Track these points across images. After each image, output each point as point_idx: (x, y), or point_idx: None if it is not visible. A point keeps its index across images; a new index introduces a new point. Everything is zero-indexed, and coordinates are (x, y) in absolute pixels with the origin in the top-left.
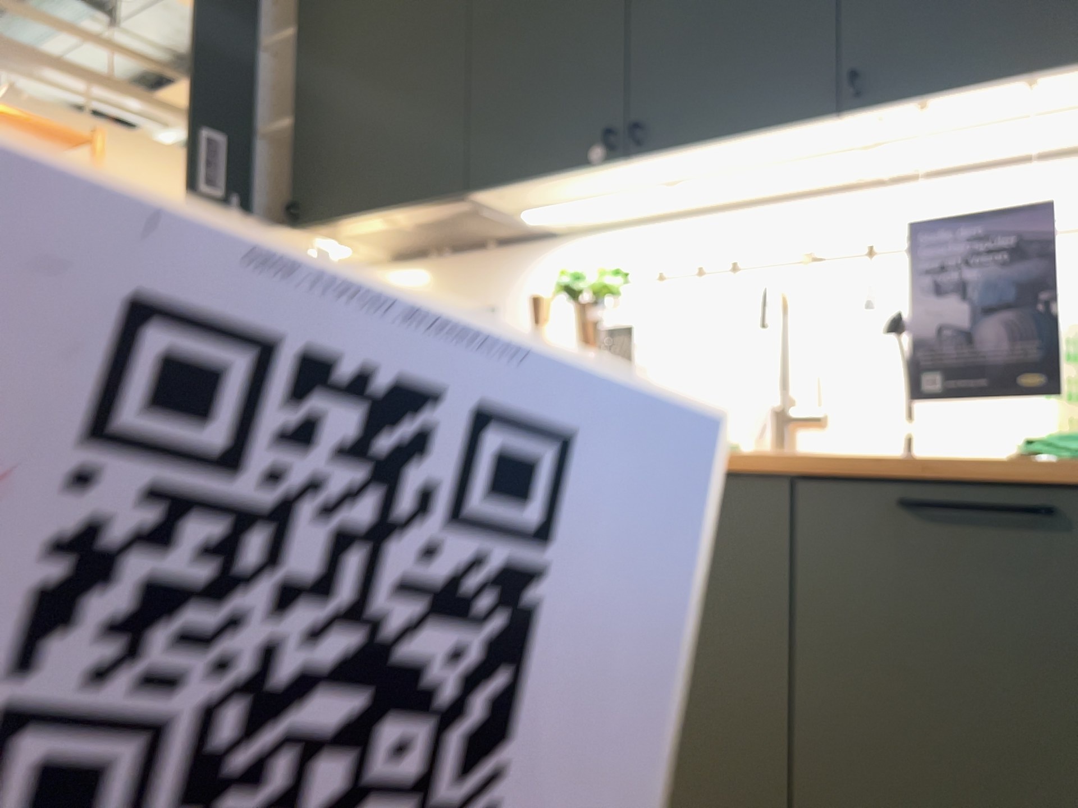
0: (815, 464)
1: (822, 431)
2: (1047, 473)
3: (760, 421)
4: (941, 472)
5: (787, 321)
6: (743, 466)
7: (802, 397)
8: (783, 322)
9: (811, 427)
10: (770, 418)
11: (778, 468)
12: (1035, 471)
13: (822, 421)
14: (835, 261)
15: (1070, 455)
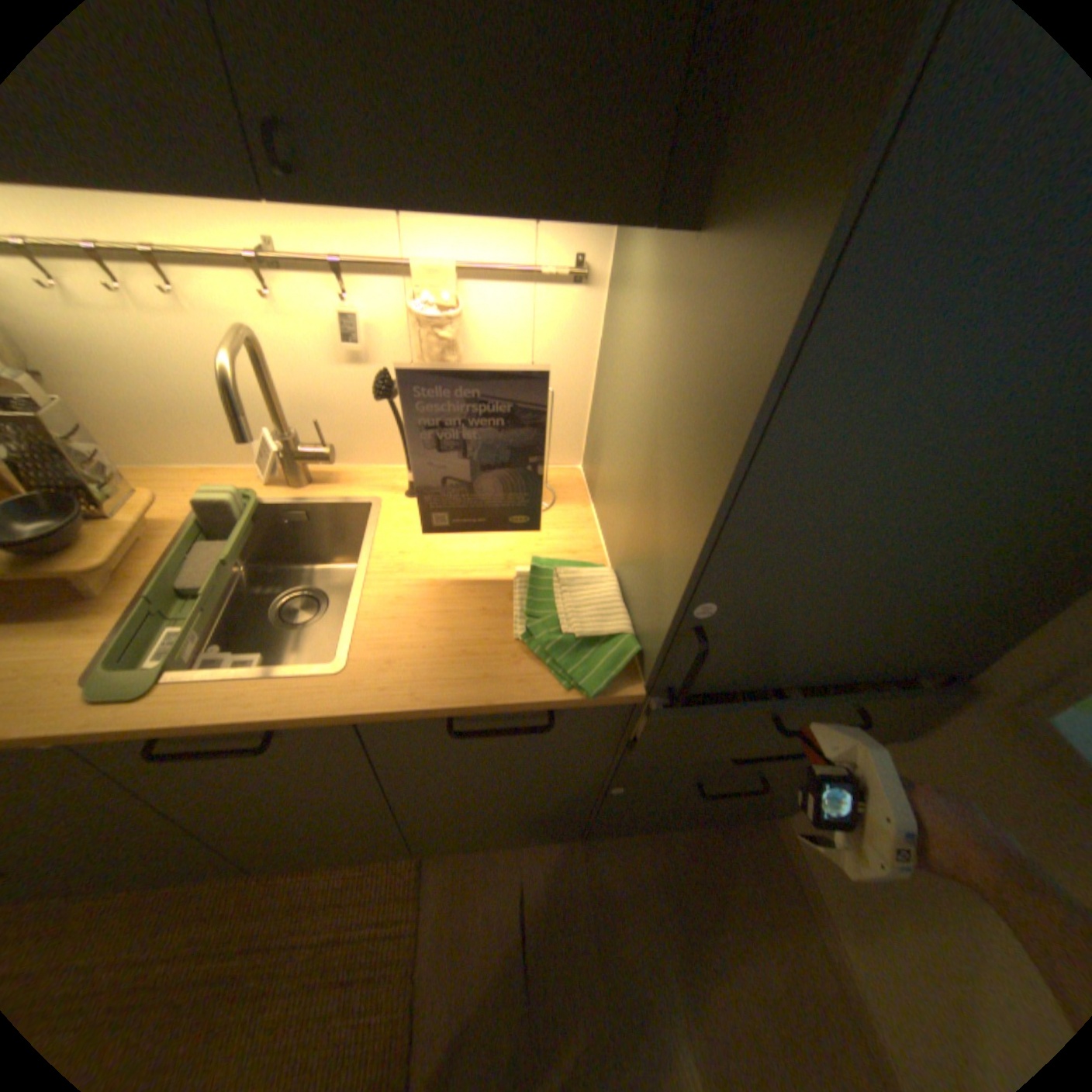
0: (365, 723)
1: (329, 459)
2: (545, 694)
3: (263, 456)
4: (474, 713)
5: (259, 361)
6: (293, 726)
7: (300, 430)
8: (253, 362)
9: (318, 460)
10: (274, 460)
11: (330, 724)
12: (541, 711)
13: (328, 457)
14: (292, 257)
15: (559, 674)
